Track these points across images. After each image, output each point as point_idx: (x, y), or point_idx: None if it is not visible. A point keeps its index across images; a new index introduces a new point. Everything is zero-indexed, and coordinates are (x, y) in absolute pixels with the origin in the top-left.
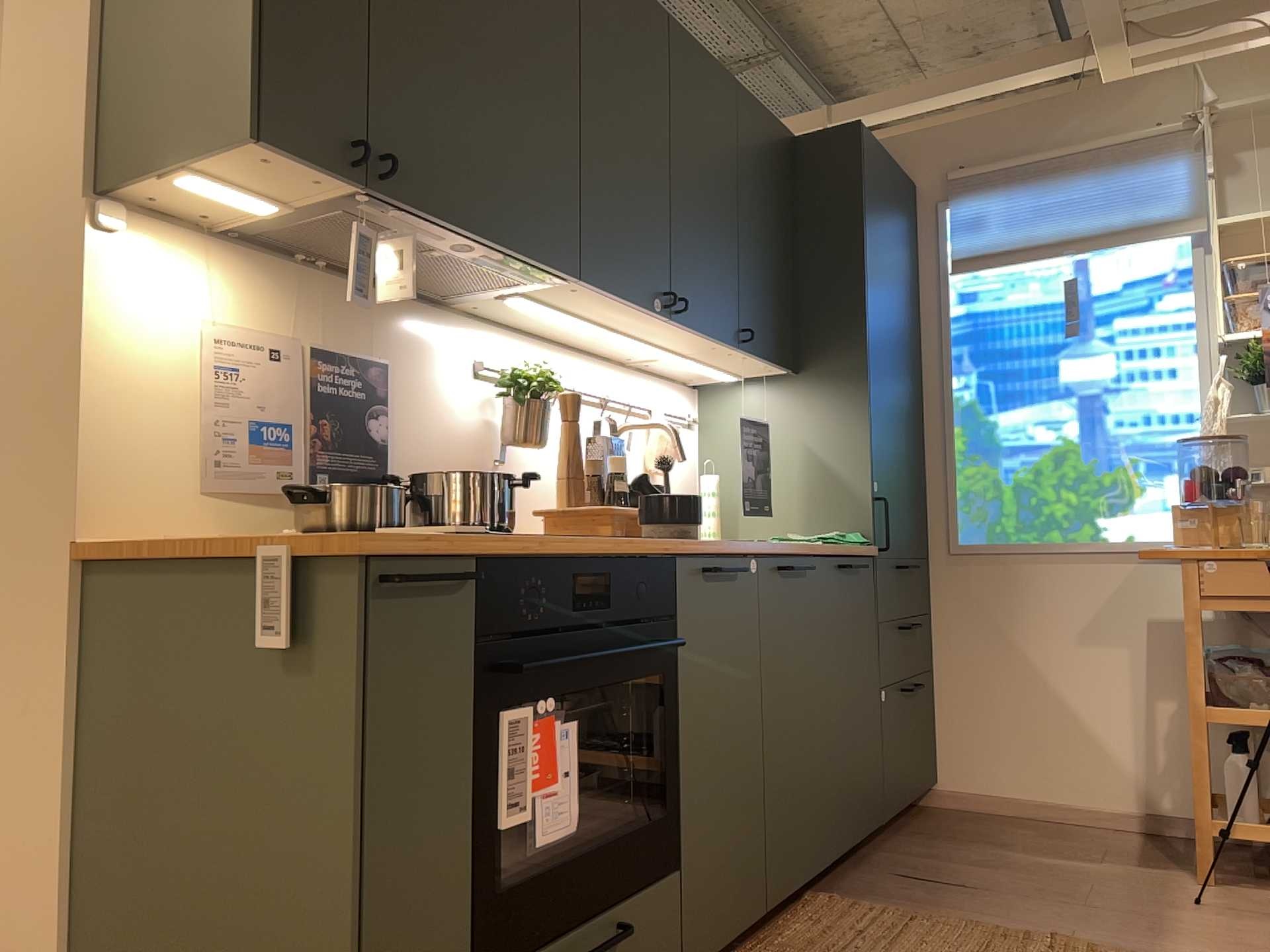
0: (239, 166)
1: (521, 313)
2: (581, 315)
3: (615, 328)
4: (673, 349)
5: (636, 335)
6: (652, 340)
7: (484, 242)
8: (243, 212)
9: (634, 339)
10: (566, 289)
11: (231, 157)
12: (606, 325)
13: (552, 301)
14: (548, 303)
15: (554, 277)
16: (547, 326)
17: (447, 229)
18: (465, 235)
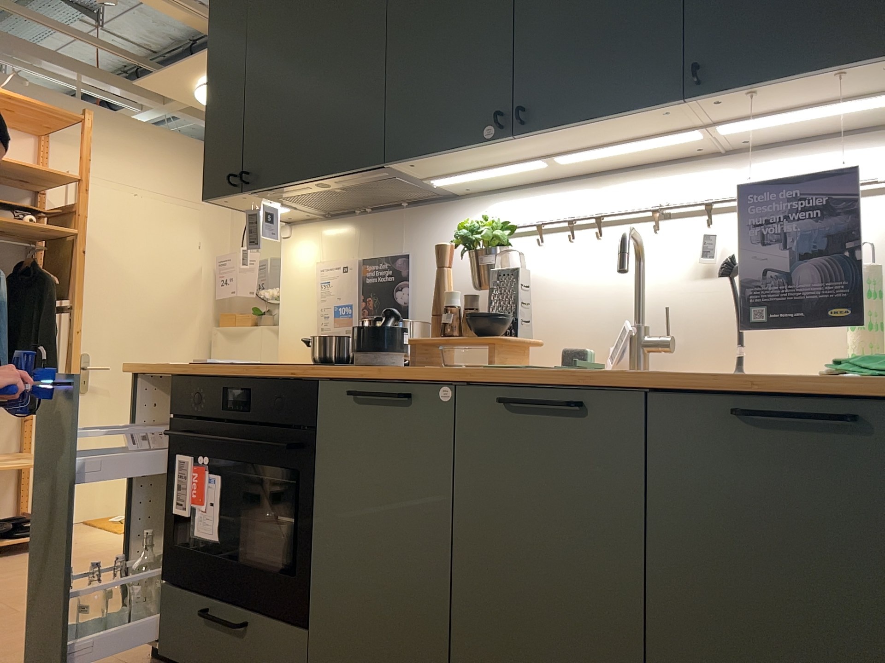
0: (237, 205)
1: (497, 178)
2: (495, 165)
3: (546, 157)
4: (664, 134)
5: (582, 149)
6: (614, 142)
7: (315, 180)
8: (296, 211)
9: (591, 152)
10: (419, 166)
11: (227, 205)
12: (532, 159)
13: (456, 170)
14: (454, 174)
15: (390, 167)
16: (542, 173)
17: (295, 185)
18: (304, 183)
